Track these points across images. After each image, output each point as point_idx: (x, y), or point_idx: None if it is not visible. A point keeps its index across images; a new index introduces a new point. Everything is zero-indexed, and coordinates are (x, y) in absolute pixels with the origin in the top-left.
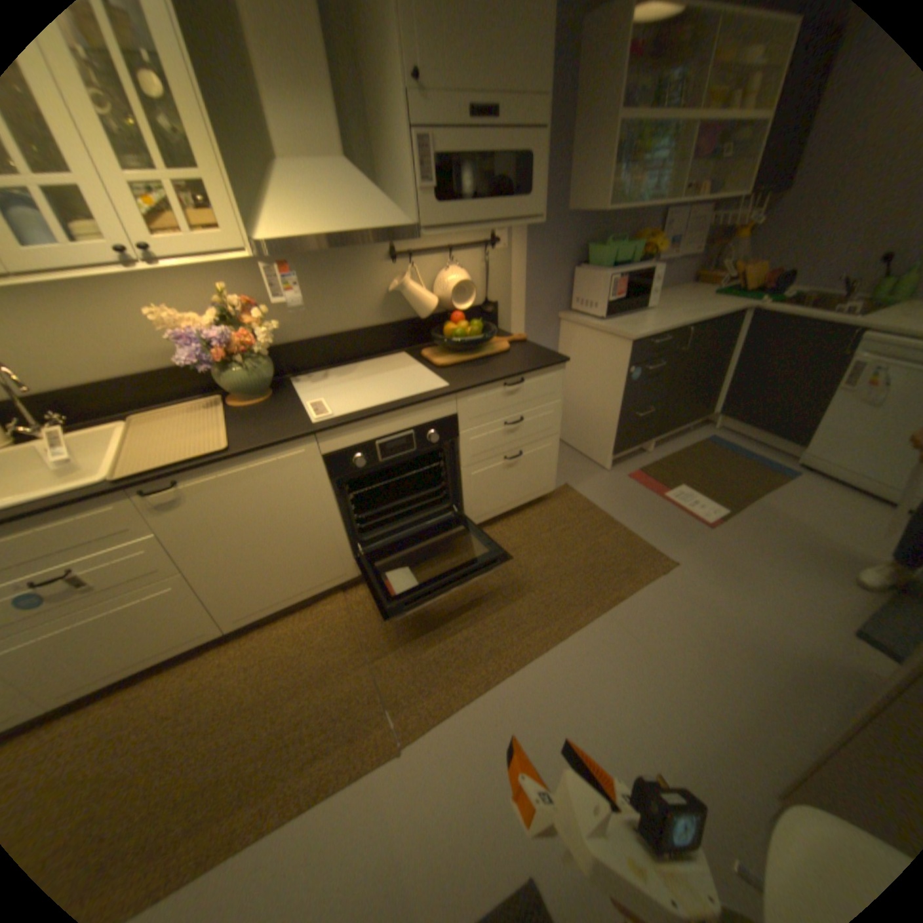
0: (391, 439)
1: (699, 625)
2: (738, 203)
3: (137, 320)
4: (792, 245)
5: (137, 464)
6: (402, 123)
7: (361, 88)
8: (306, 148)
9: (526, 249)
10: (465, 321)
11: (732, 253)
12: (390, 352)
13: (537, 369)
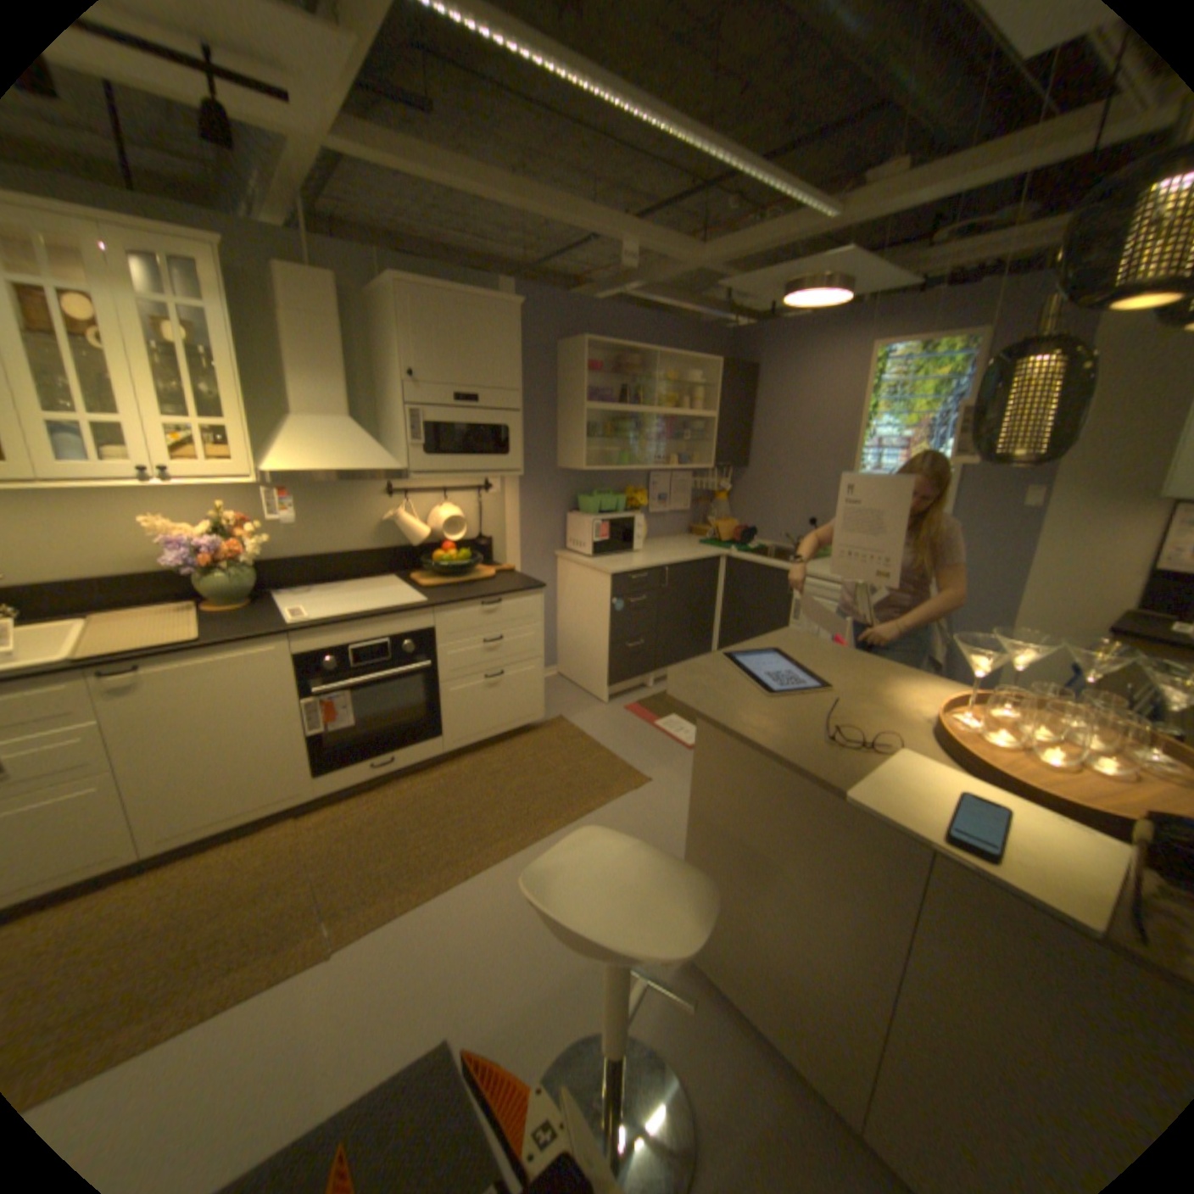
0: (365, 645)
1: (657, 828)
2: (715, 473)
3: (124, 527)
4: (758, 508)
5: (99, 650)
6: (398, 399)
7: (371, 370)
8: (317, 408)
9: (519, 495)
10: (454, 550)
11: (714, 511)
12: (380, 574)
13: (515, 591)
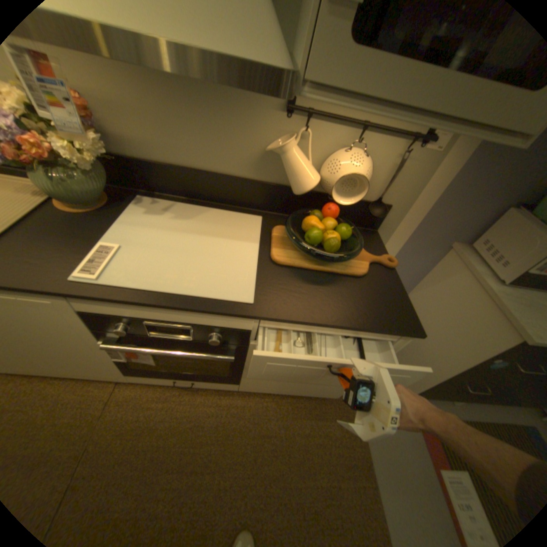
0: (164, 323)
1: None
2: None
3: None
4: None
5: None
6: None
7: None
8: None
9: (467, 160)
10: (336, 218)
11: None
12: (251, 207)
13: (377, 330)
